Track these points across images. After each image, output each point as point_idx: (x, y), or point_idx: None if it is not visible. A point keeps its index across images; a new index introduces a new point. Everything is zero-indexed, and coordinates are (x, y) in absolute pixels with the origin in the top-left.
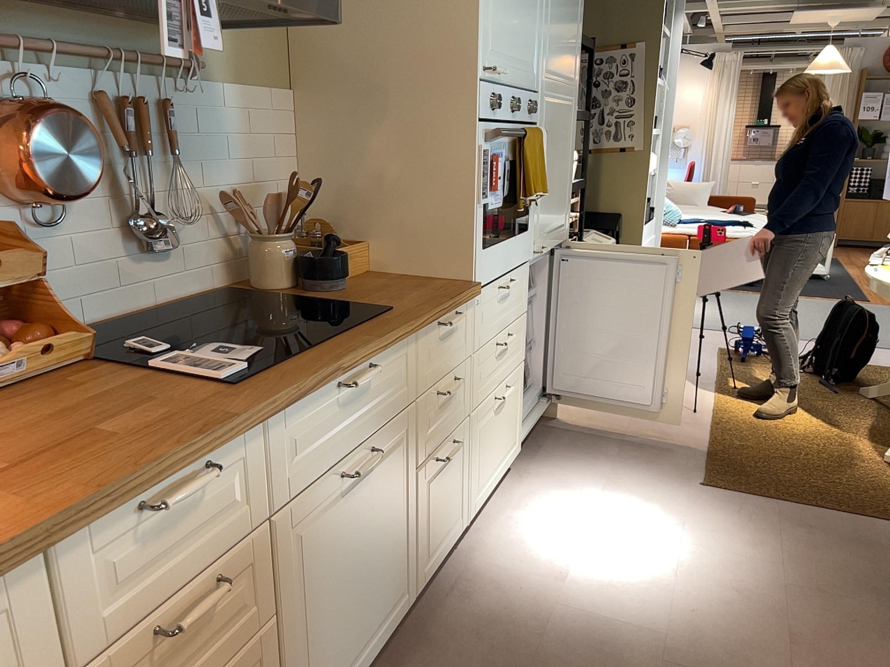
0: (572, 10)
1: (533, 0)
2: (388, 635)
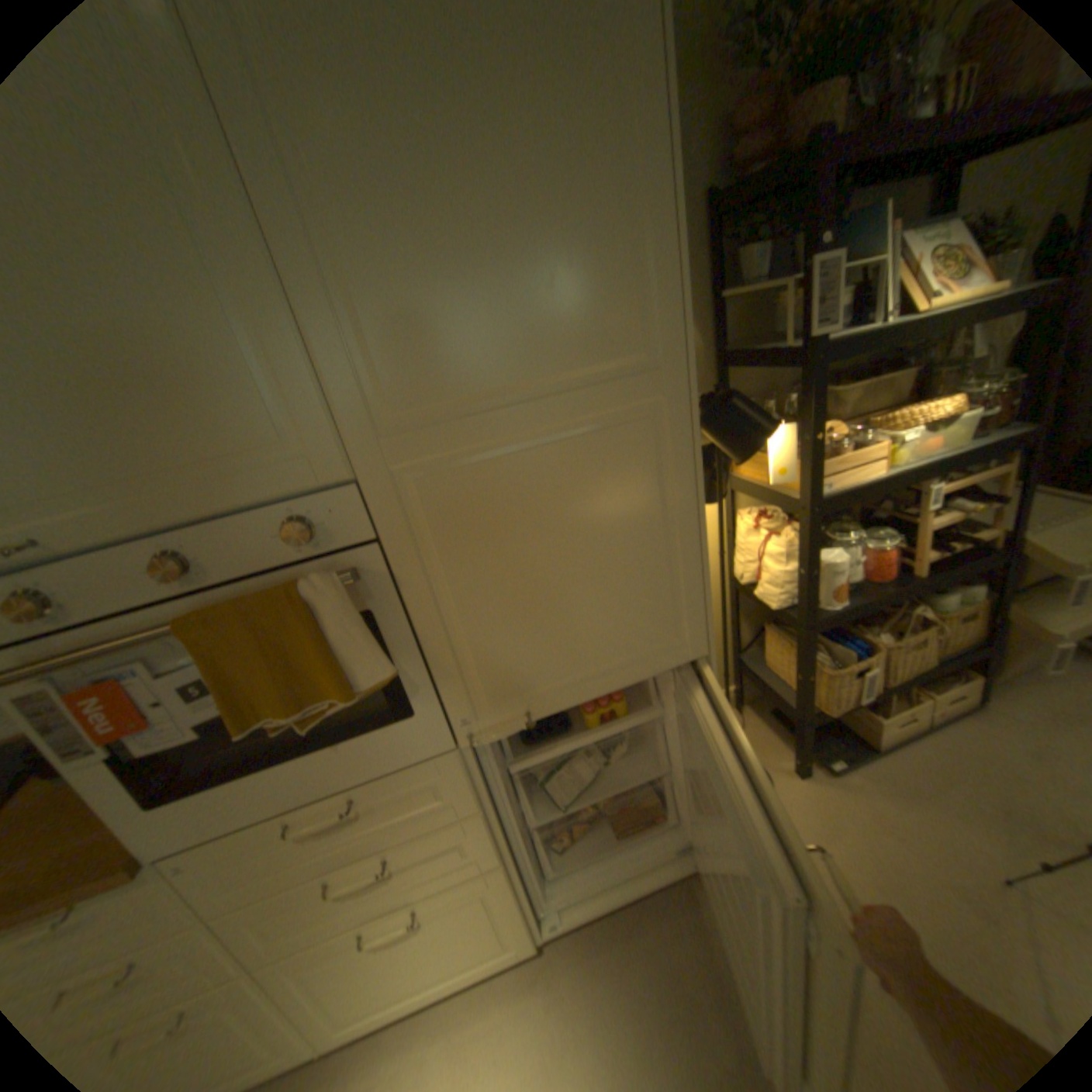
0: (536, 188)
1: (165, 300)
2: None
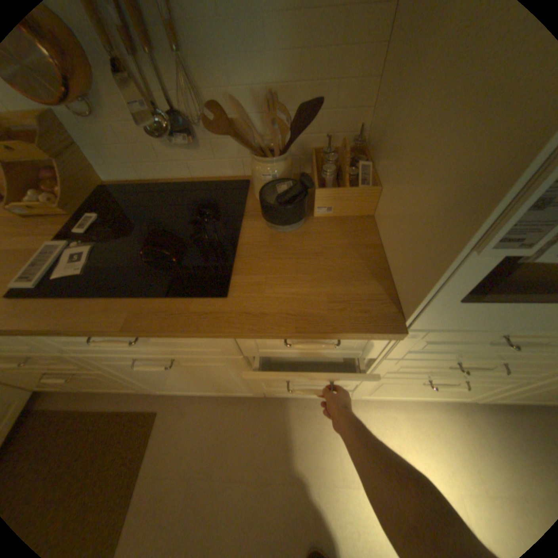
0: None
1: None
2: (234, 395)
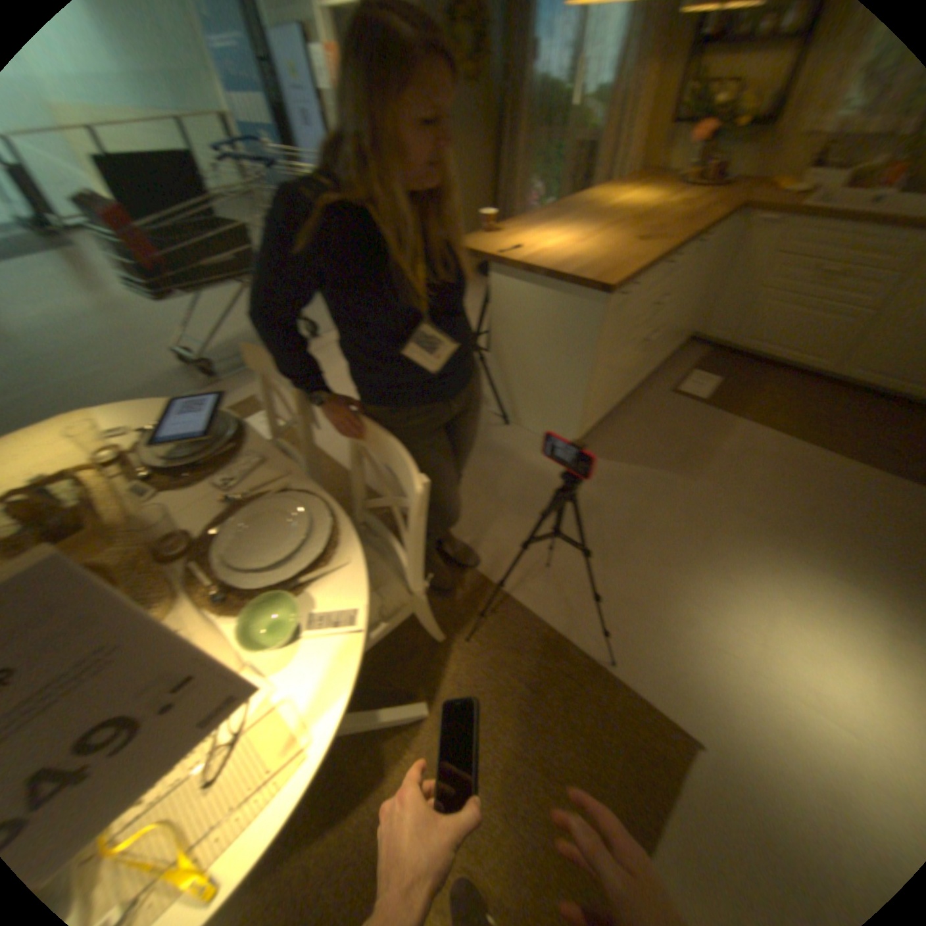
0: None
1: None
2: None
